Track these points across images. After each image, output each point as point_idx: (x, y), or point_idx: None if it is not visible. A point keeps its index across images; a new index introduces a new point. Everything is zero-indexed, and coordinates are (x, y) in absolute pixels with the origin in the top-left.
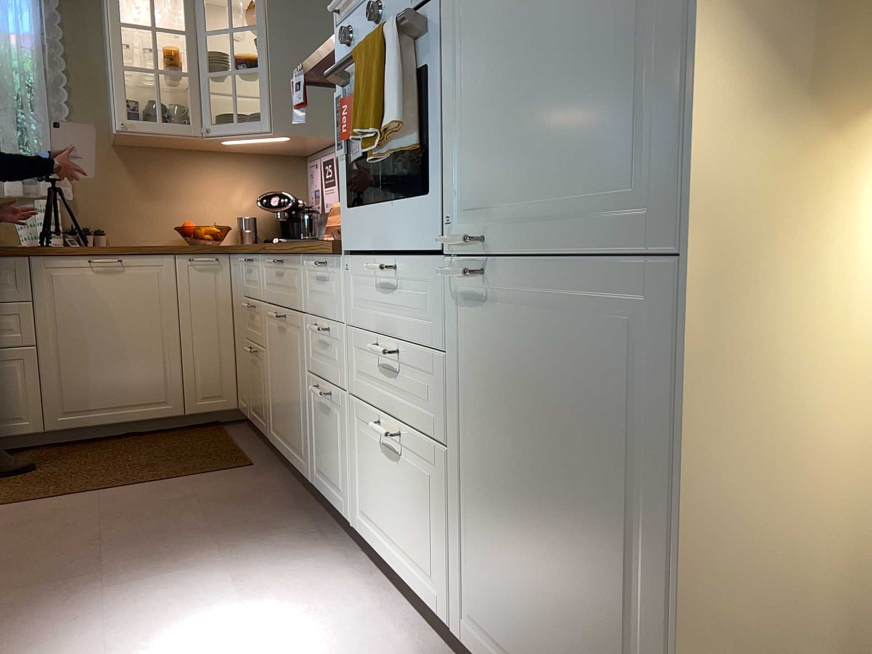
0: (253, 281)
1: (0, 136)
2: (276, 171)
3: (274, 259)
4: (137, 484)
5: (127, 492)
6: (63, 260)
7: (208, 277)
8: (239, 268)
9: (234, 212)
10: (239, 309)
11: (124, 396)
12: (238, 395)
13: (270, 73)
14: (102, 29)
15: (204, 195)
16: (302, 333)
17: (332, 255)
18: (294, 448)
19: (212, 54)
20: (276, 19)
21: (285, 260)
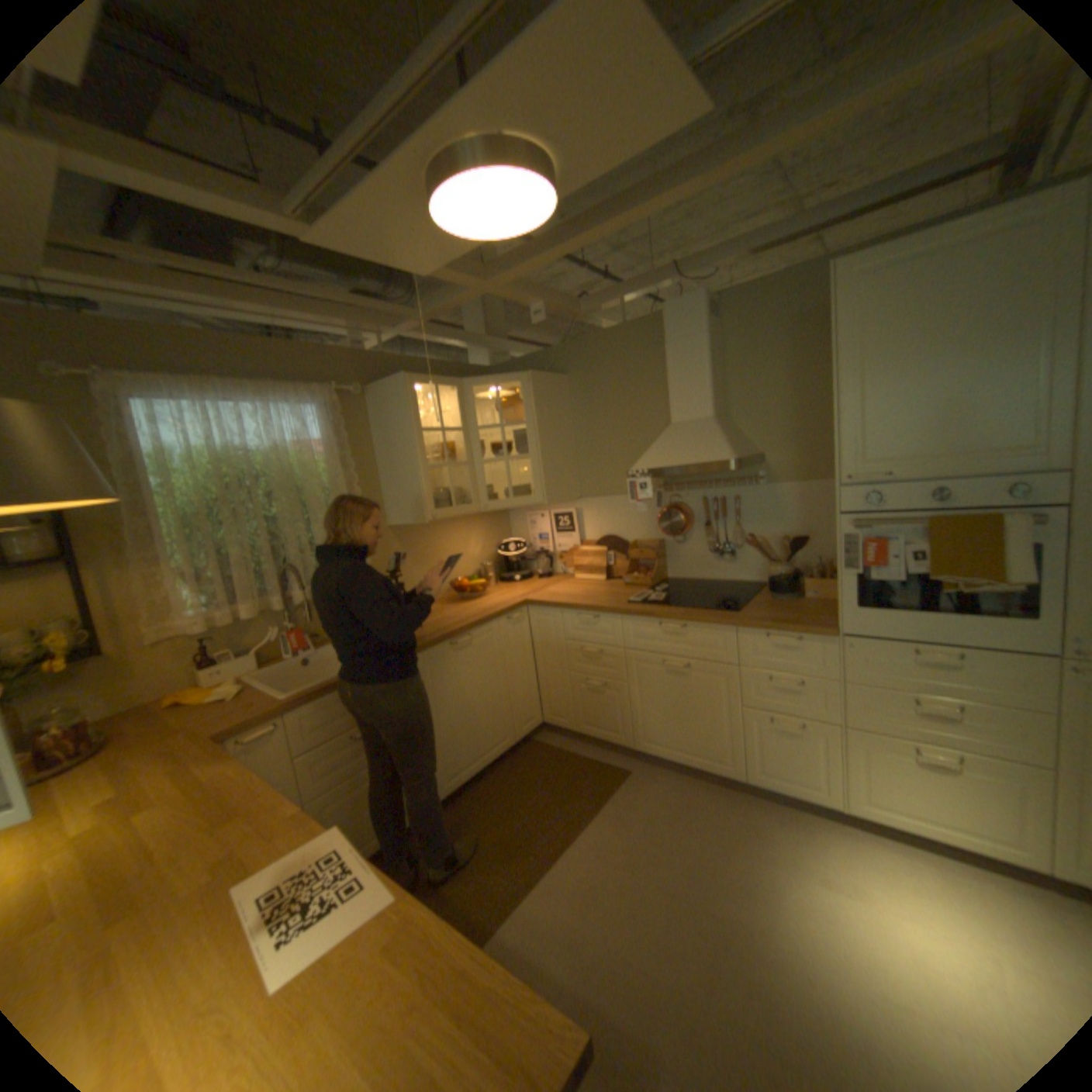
0: (595, 632)
1: (305, 542)
2: (491, 521)
3: (661, 622)
4: (586, 826)
5: (592, 837)
6: (434, 651)
7: (517, 629)
8: (557, 619)
9: (471, 561)
10: (554, 650)
11: (482, 748)
12: (544, 713)
13: (536, 459)
14: (367, 428)
15: (452, 552)
16: (732, 680)
17: (828, 637)
18: (703, 758)
19: (475, 444)
20: (538, 417)
21: (692, 626)
